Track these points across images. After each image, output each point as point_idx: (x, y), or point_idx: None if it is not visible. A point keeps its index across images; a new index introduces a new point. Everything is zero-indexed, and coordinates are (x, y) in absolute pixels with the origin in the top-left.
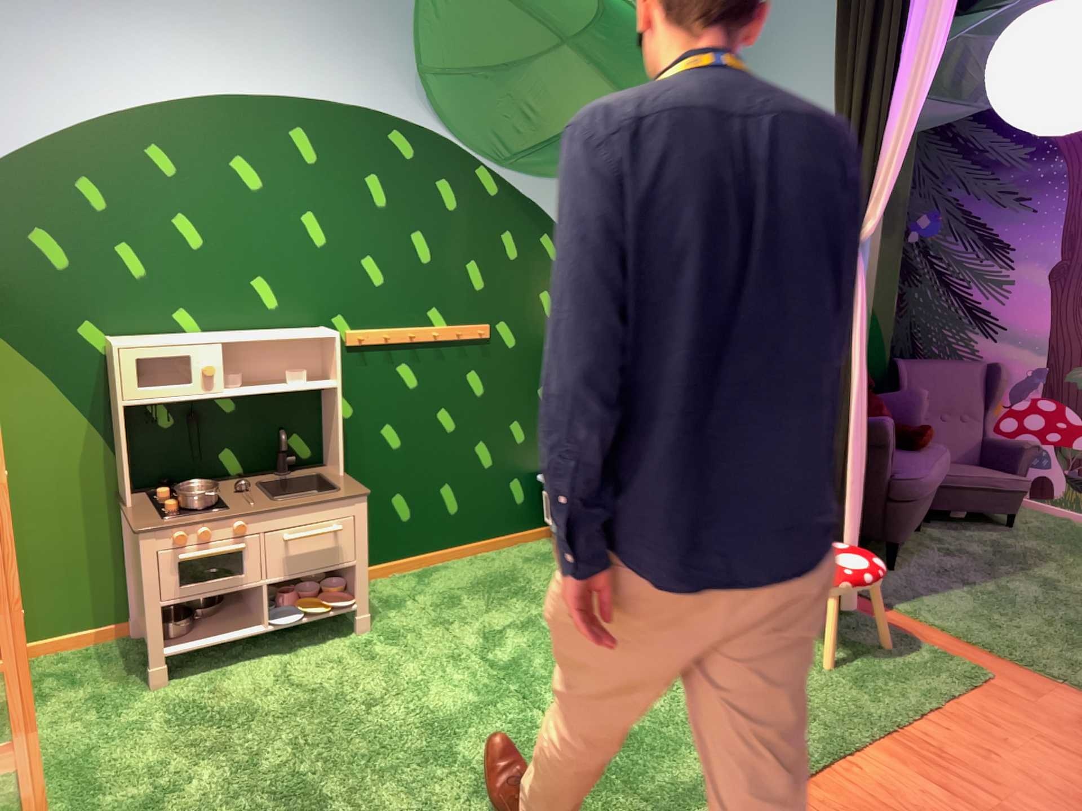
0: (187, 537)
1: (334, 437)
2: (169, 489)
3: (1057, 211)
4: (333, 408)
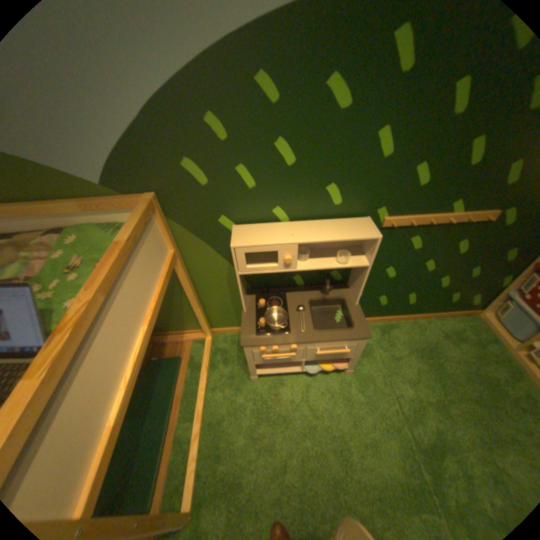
0: (266, 351)
1: (358, 285)
2: (266, 296)
3: None
4: (362, 272)
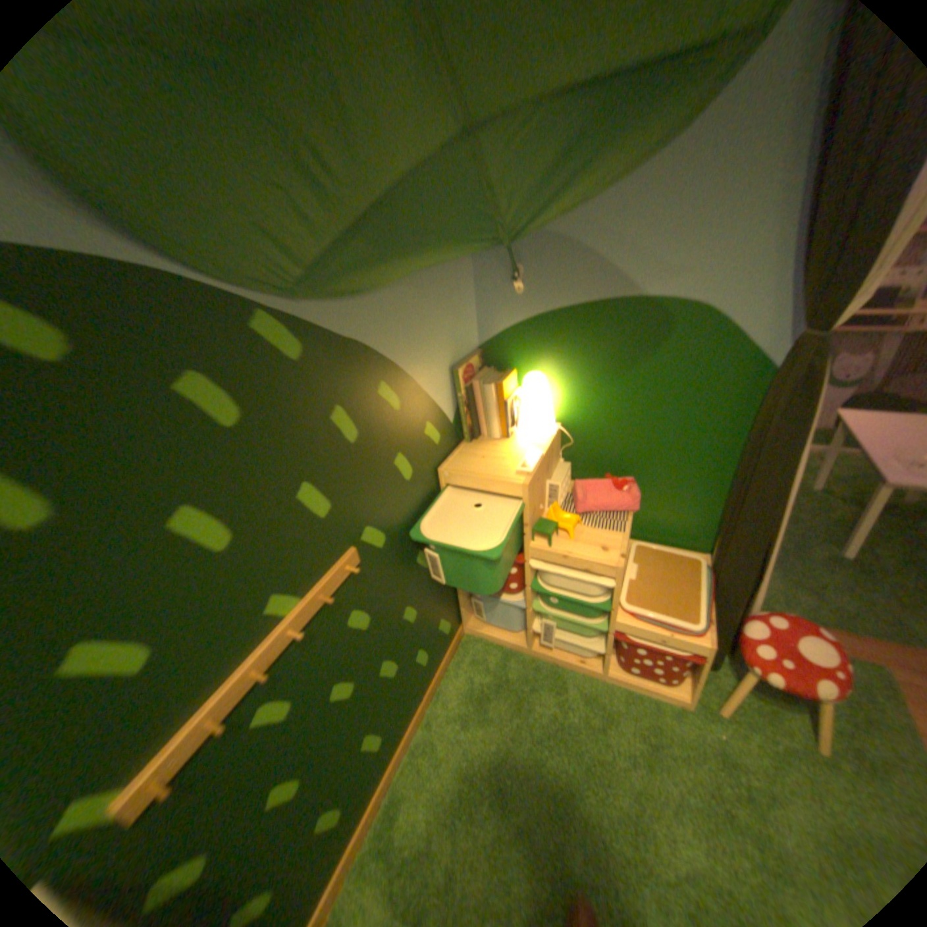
0: None
1: None
2: None
3: None
4: None
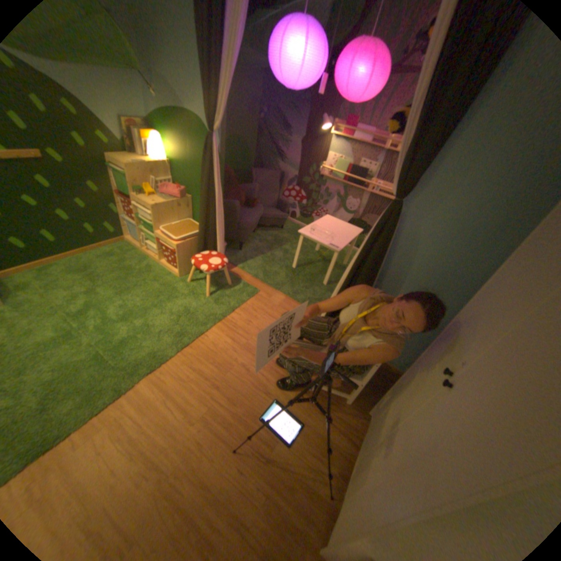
0: None
1: None
2: None
3: (307, 116)
4: None
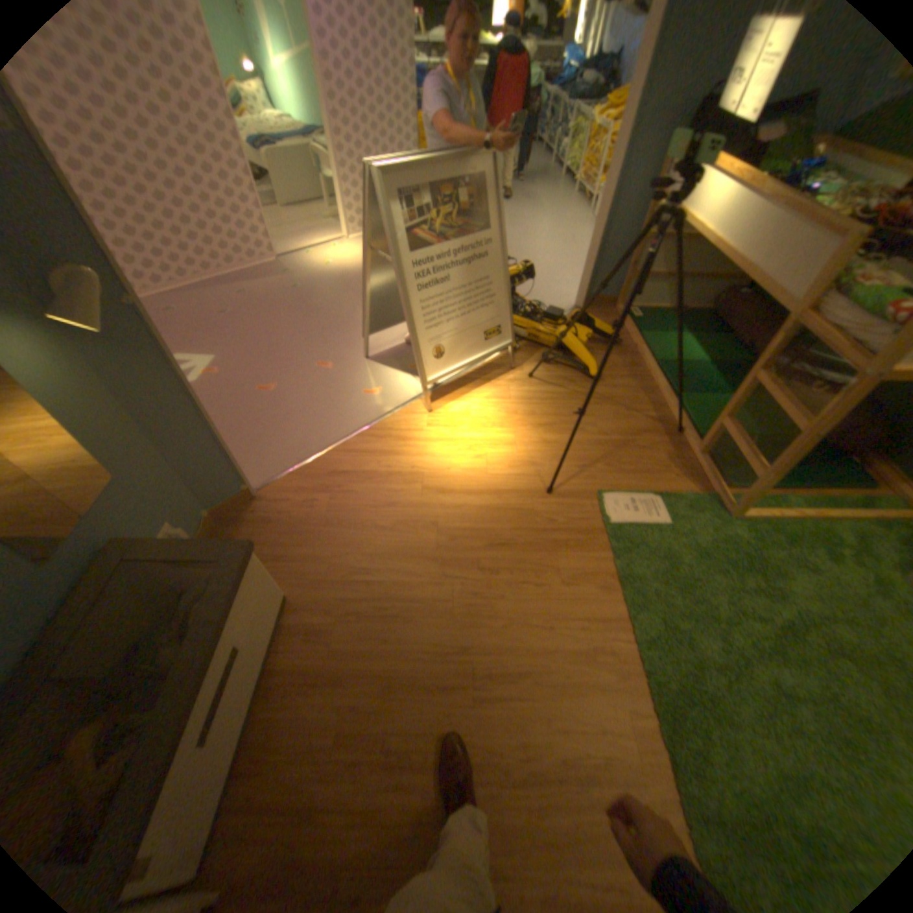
0: None
1: None
2: None
3: None
4: None
